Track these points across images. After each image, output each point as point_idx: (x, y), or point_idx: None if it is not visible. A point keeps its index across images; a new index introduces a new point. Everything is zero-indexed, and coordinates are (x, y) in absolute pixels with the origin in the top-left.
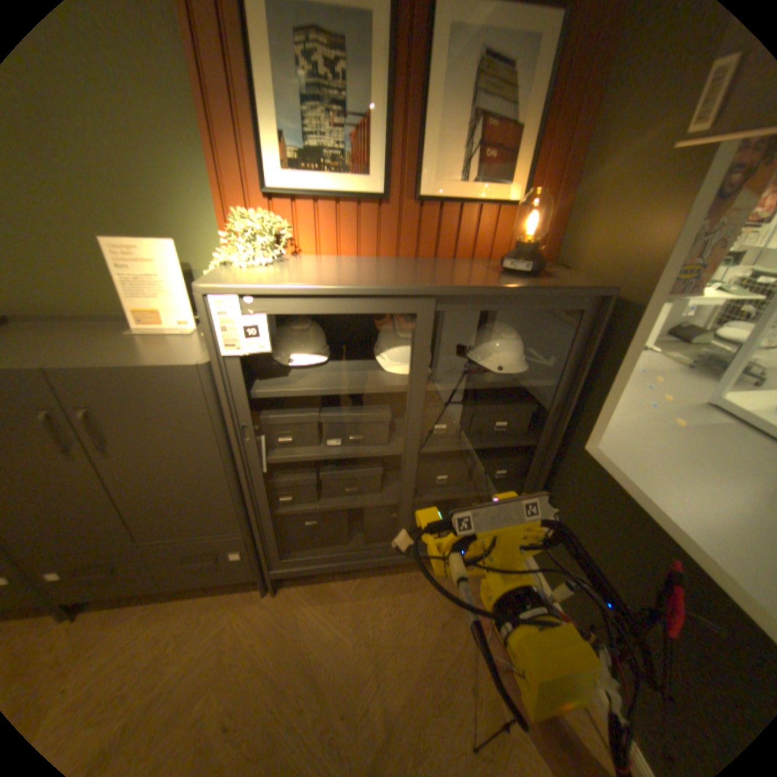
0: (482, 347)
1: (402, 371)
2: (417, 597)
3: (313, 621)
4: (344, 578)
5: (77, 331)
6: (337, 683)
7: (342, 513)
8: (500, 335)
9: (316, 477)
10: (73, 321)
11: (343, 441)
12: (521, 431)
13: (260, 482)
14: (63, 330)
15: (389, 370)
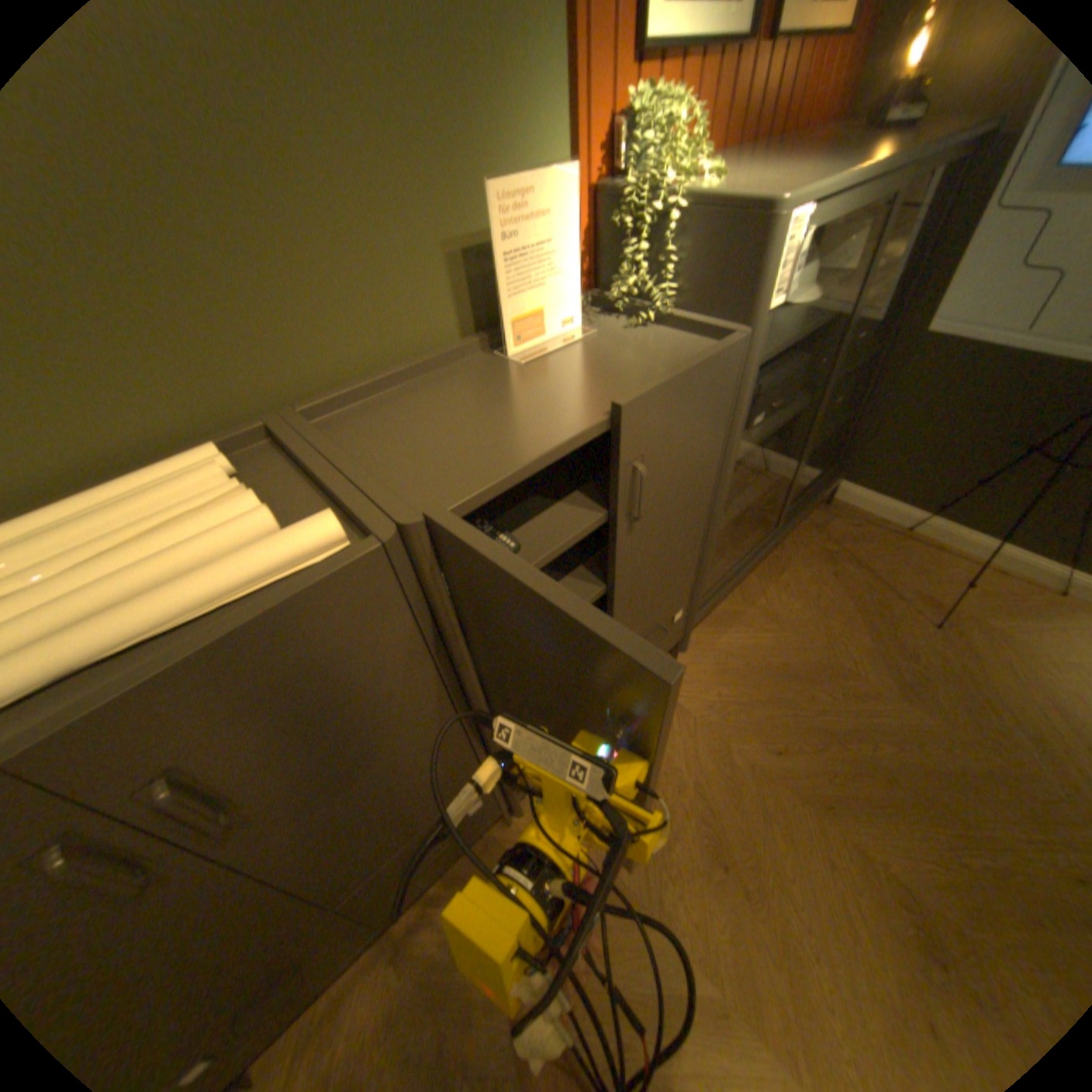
0: (846, 246)
1: (810, 298)
2: (794, 572)
3: (741, 644)
4: (723, 599)
5: (429, 395)
6: (814, 666)
7: (733, 518)
8: (862, 224)
9: (736, 477)
10: (395, 384)
11: (765, 415)
12: (869, 340)
13: (725, 498)
14: (404, 402)
15: (795, 304)
